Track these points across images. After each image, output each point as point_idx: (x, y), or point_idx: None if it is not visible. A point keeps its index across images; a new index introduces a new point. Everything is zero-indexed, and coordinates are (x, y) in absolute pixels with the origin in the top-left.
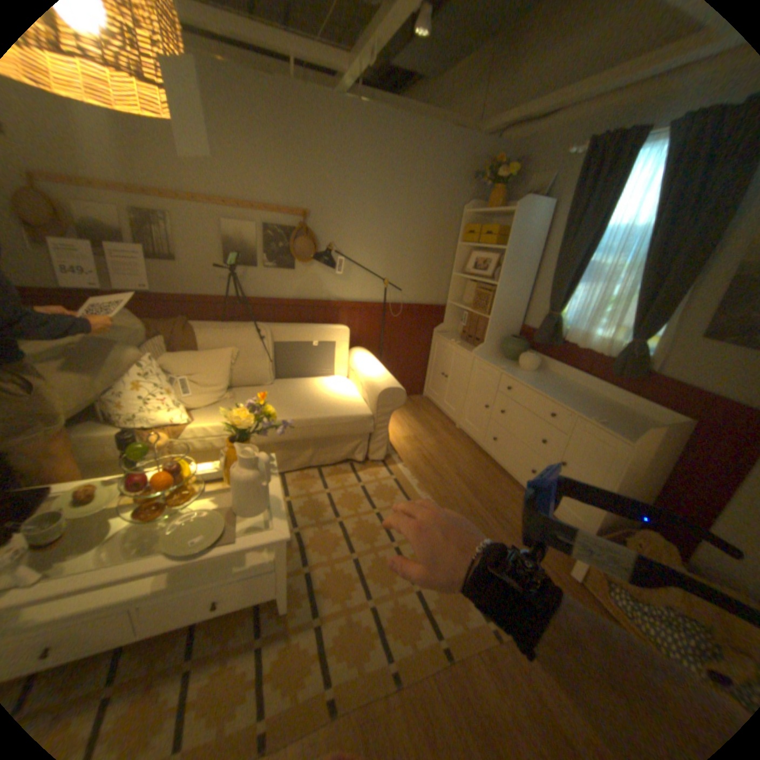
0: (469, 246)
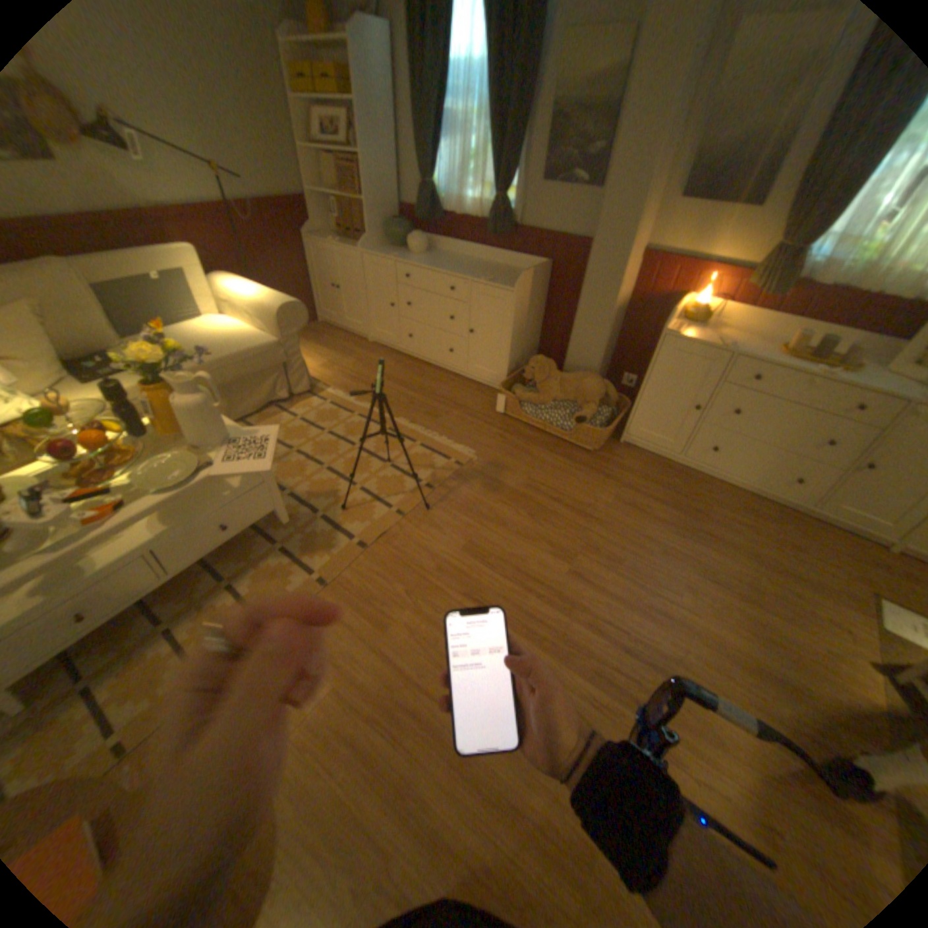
0: (303, 101)
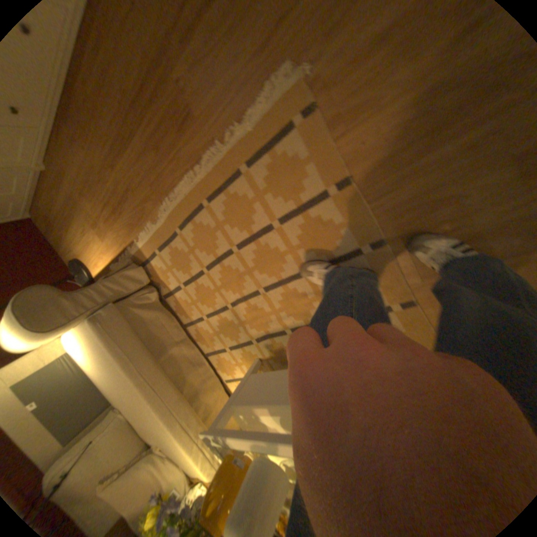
0: None
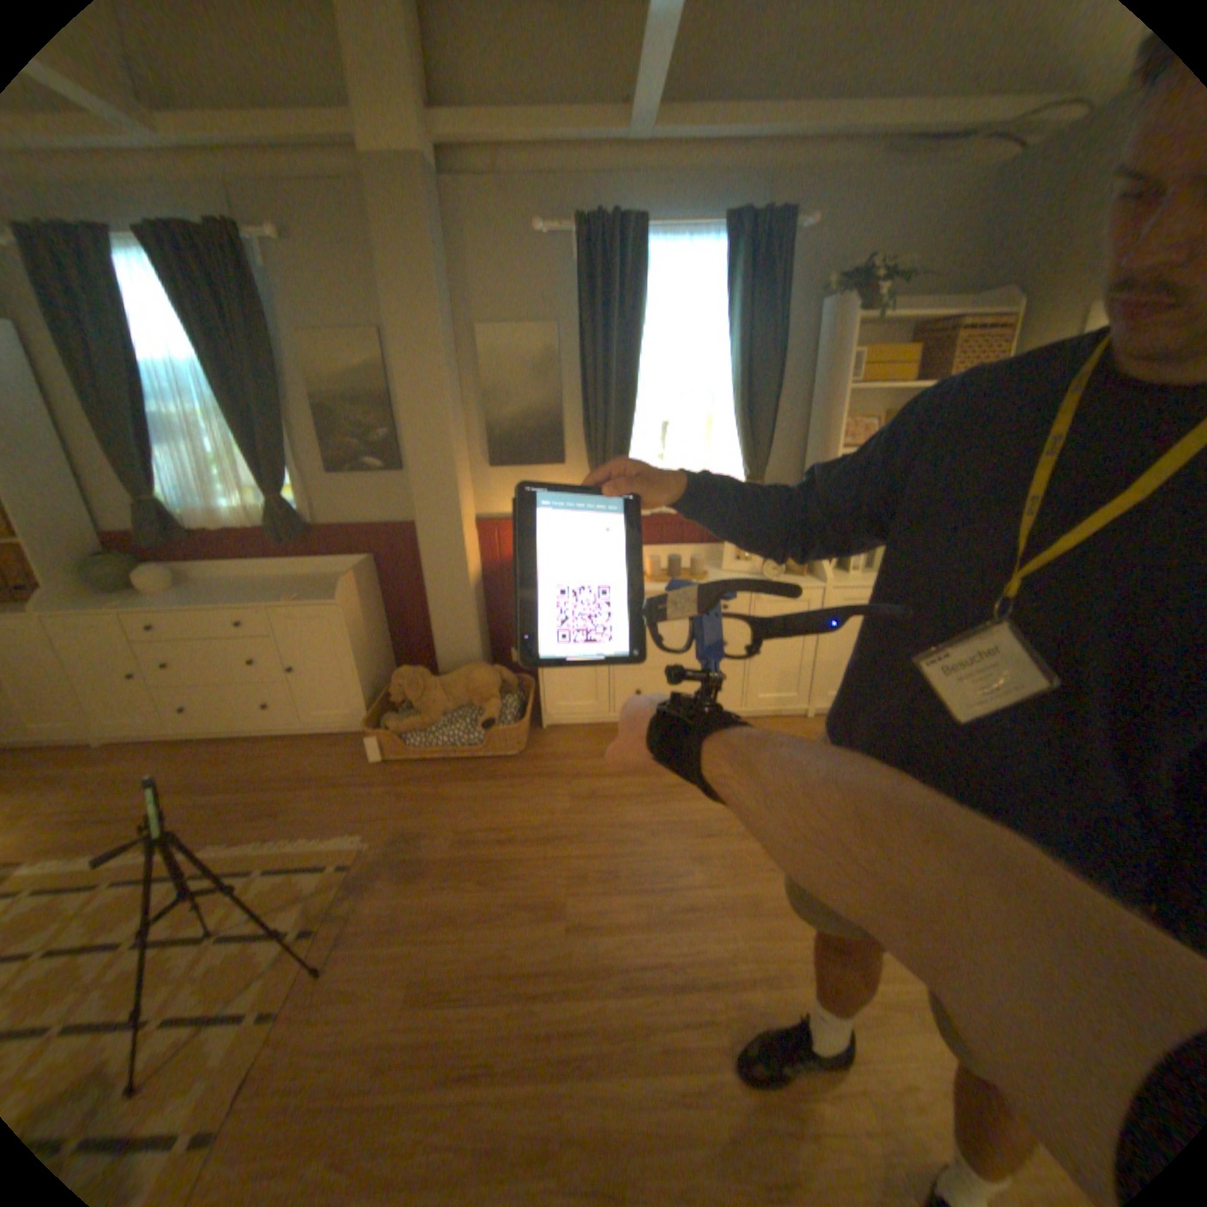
0: None
